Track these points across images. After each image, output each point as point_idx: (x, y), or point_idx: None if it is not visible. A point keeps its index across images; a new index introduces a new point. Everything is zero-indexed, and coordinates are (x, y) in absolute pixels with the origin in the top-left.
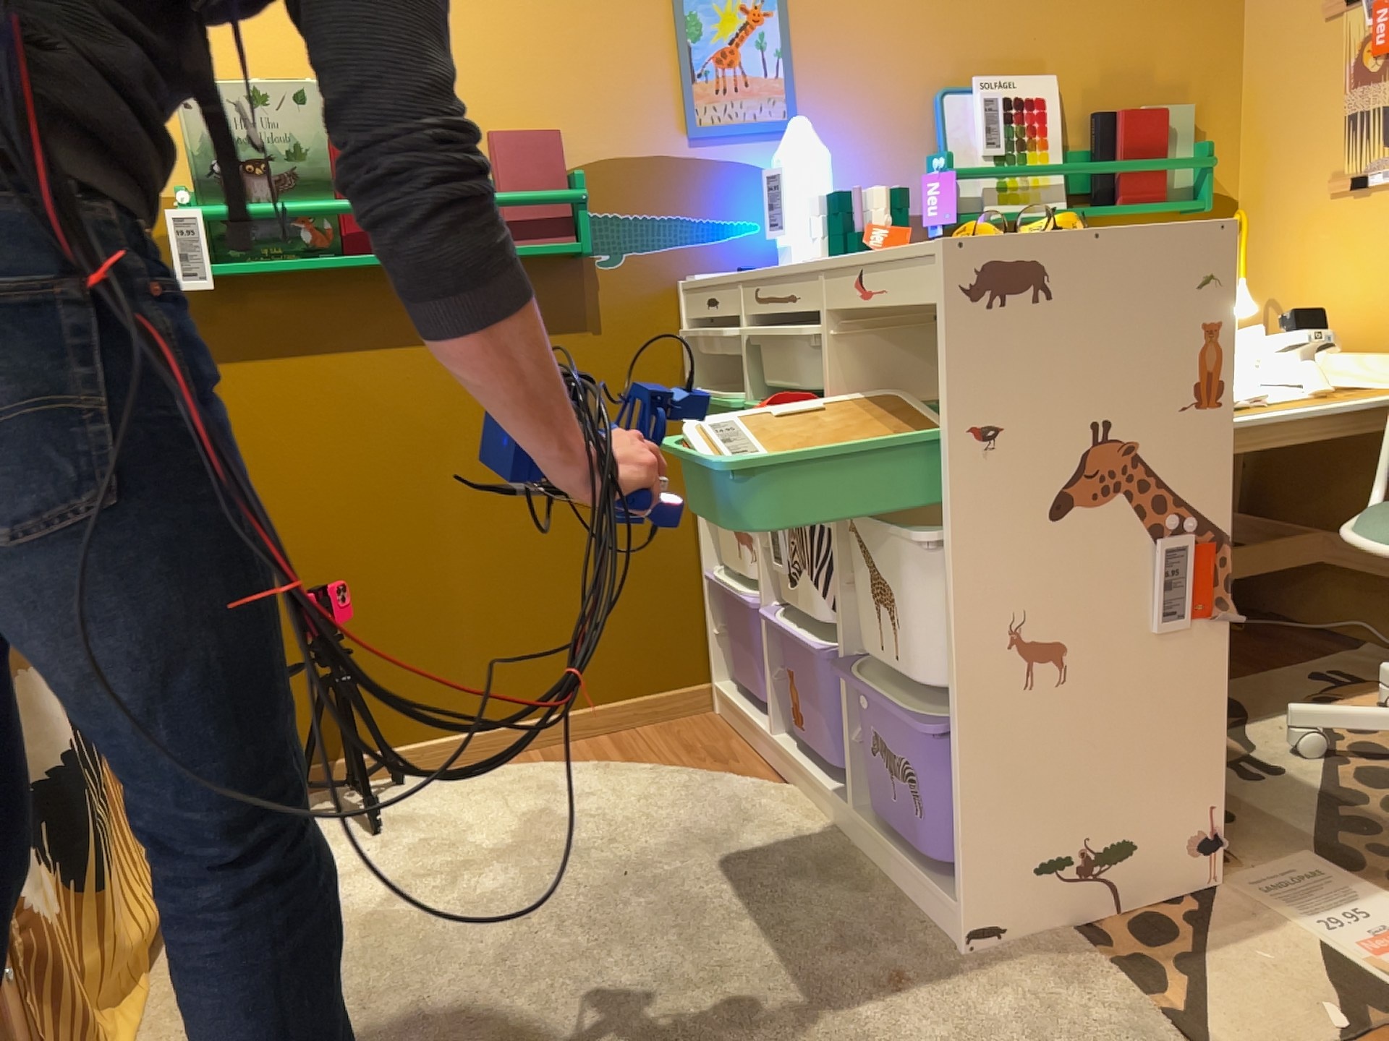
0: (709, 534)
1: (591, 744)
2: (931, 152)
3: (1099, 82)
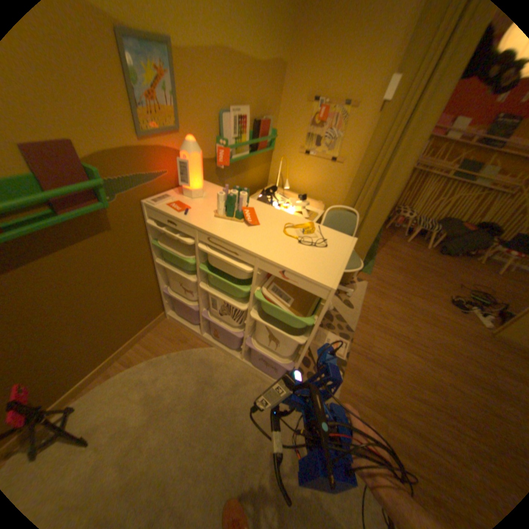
0: (162, 279)
1: (136, 350)
2: (217, 135)
3: (256, 107)
